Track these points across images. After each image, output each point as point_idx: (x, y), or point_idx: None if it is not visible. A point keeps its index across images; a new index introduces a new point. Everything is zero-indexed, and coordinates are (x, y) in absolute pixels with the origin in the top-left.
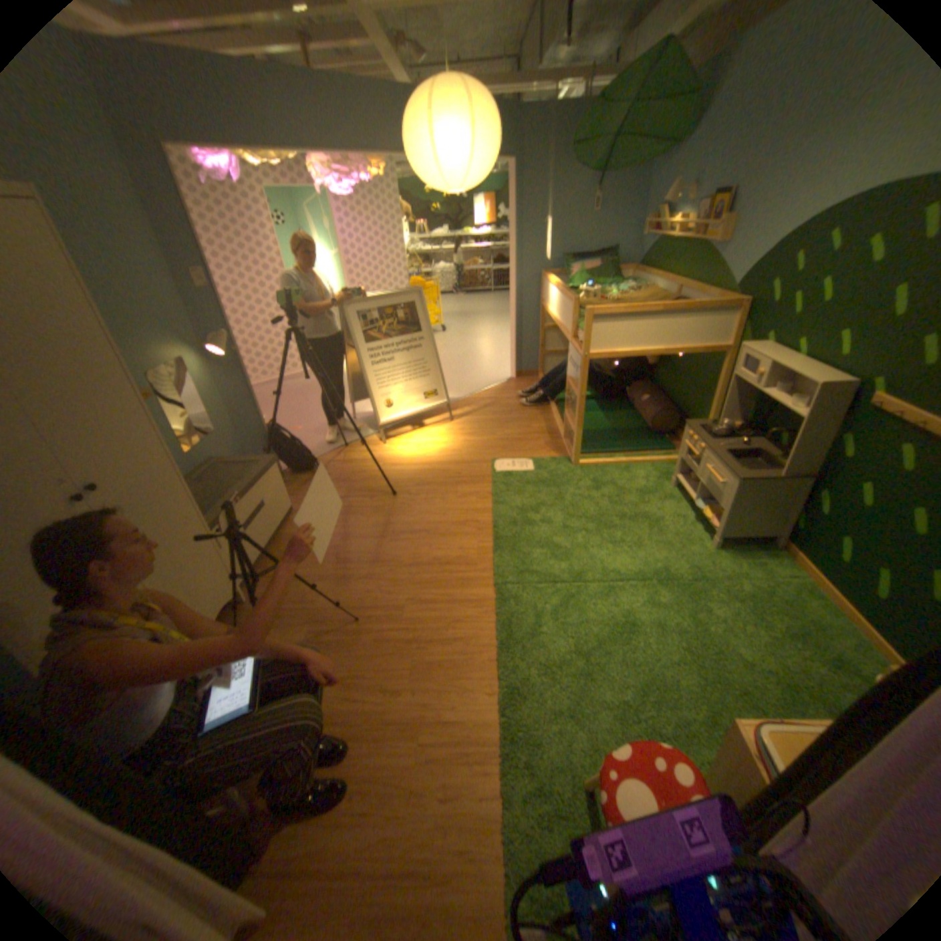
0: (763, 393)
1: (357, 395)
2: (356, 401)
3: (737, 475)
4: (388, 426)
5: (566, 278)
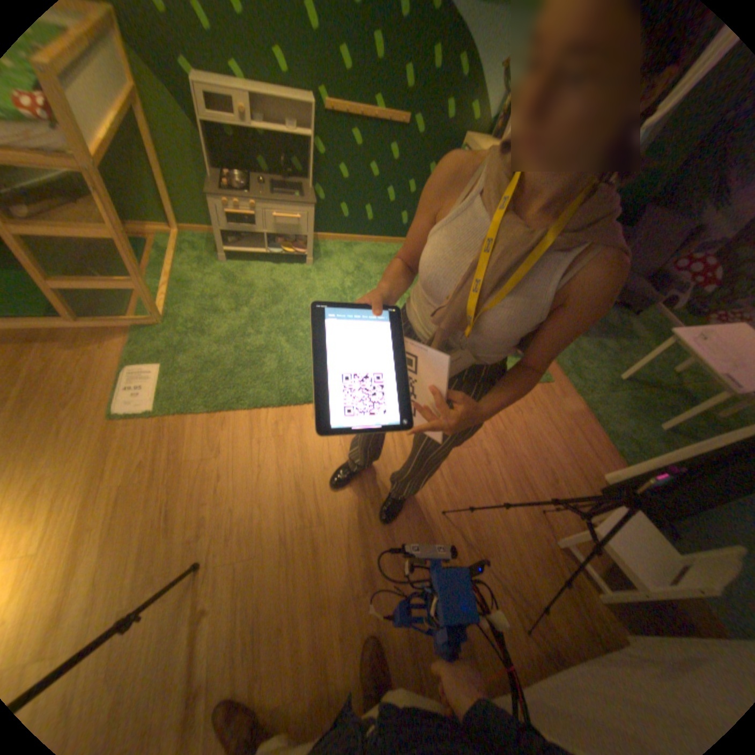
0: (214, 132)
1: None
2: None
3: (309, 203)
4: None
5: None
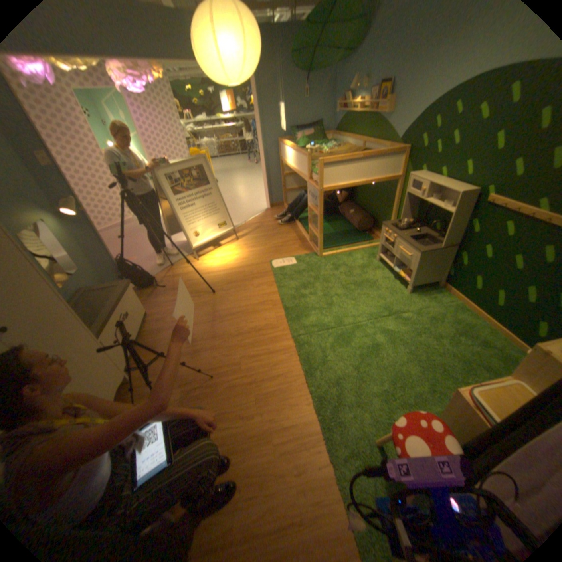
0: (422, 201)
1: (170, 230)
2: (170, 234)
3: (418, 250)
4: (196, 248)
5: (294, 141)
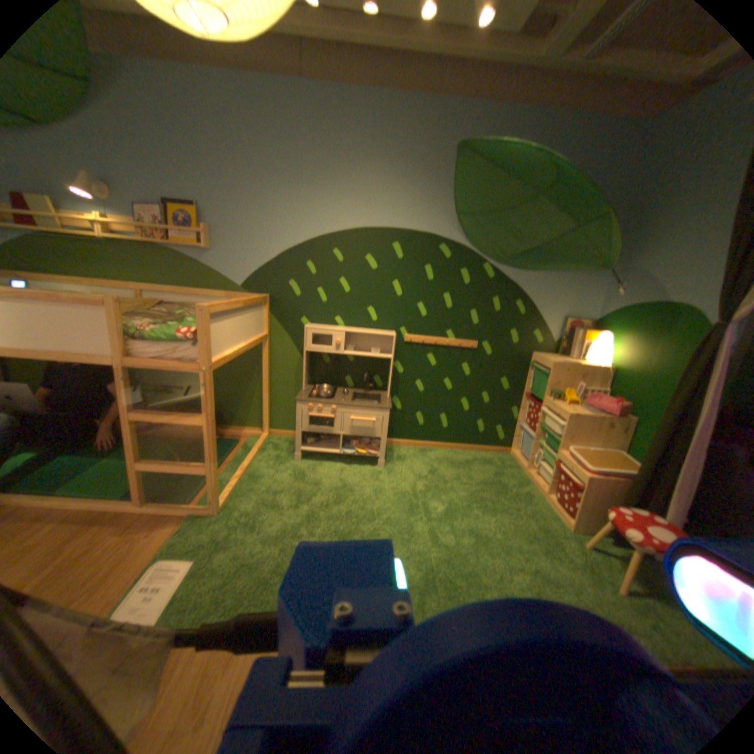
0: (314, 358)
1: None
2: None
3: (383, 405)
4: None
5: None
